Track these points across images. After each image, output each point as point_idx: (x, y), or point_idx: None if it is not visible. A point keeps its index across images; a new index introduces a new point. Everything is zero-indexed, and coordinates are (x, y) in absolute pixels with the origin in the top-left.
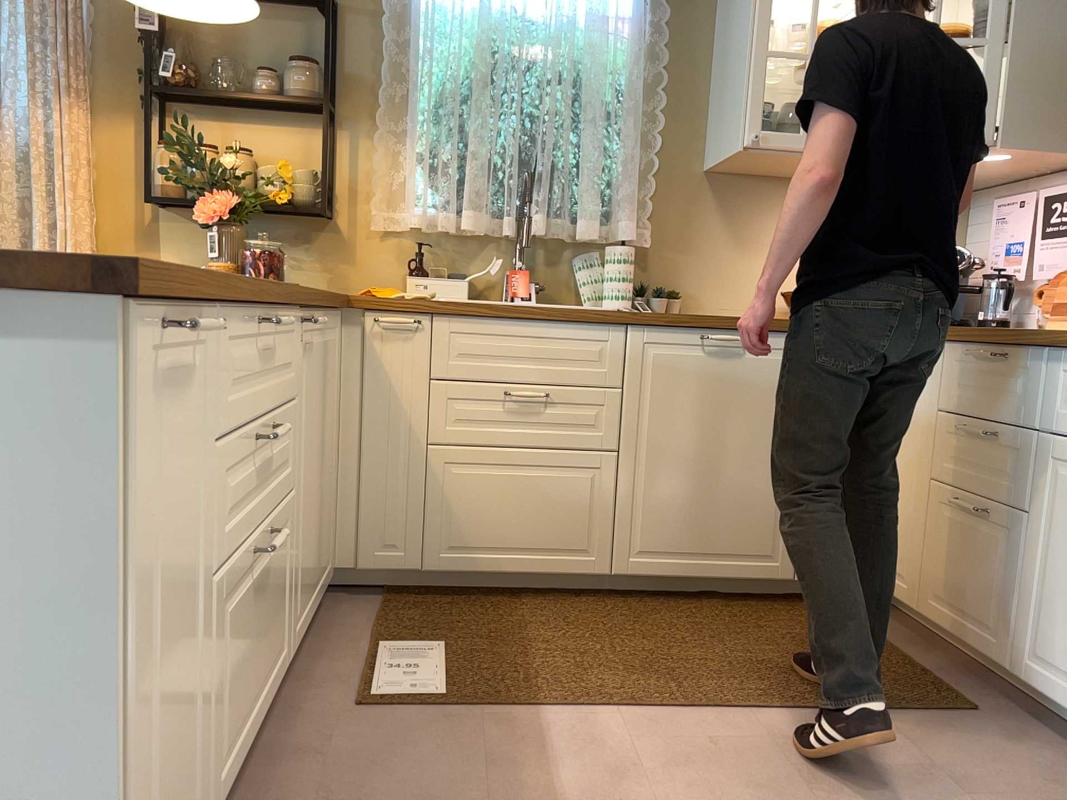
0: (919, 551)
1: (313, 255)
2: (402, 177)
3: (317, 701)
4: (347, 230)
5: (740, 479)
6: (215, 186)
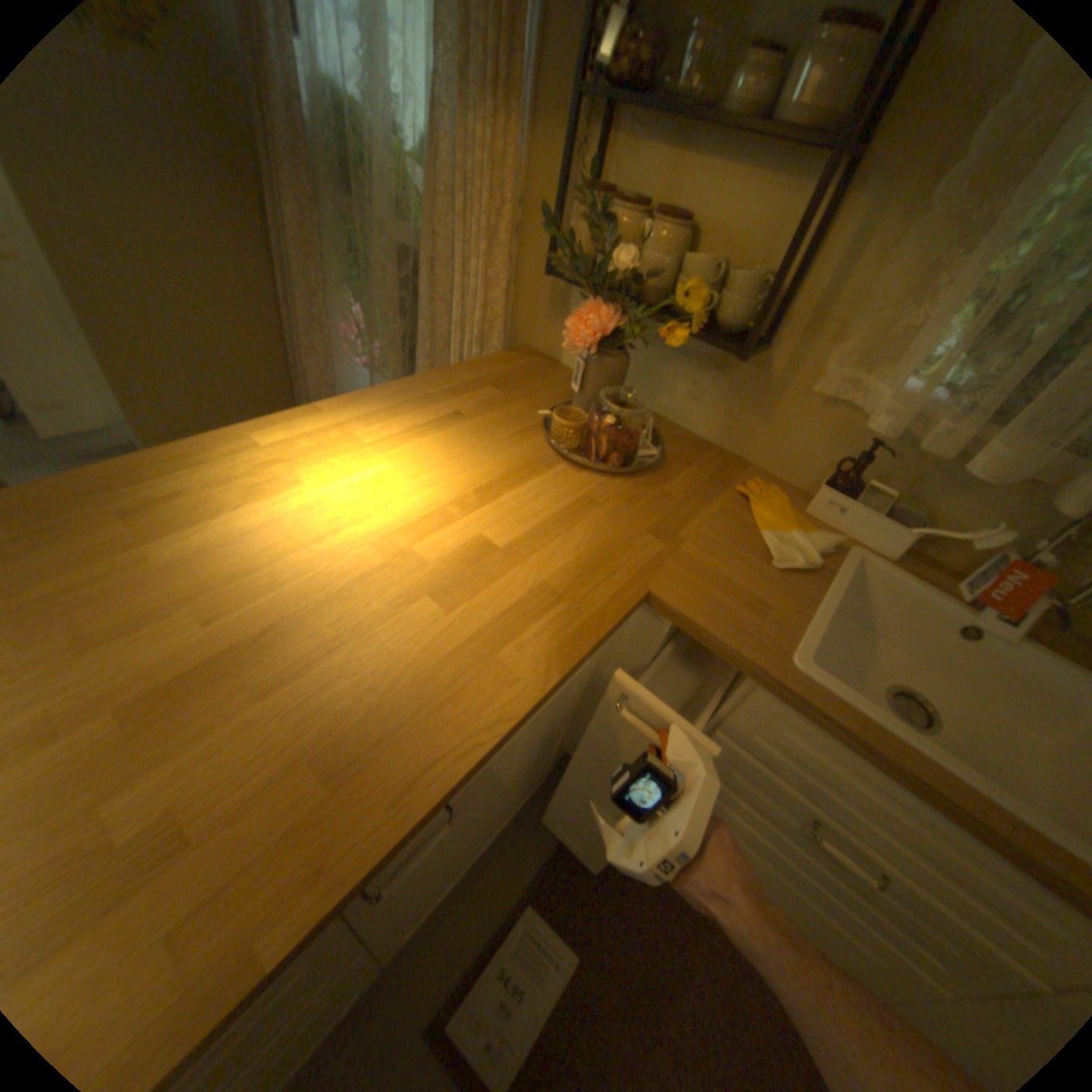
0: None
1: (719, 388)
2: (921, 314)
3: (412, 988)
4: (780, 371)
5: None
6: (601, 285)
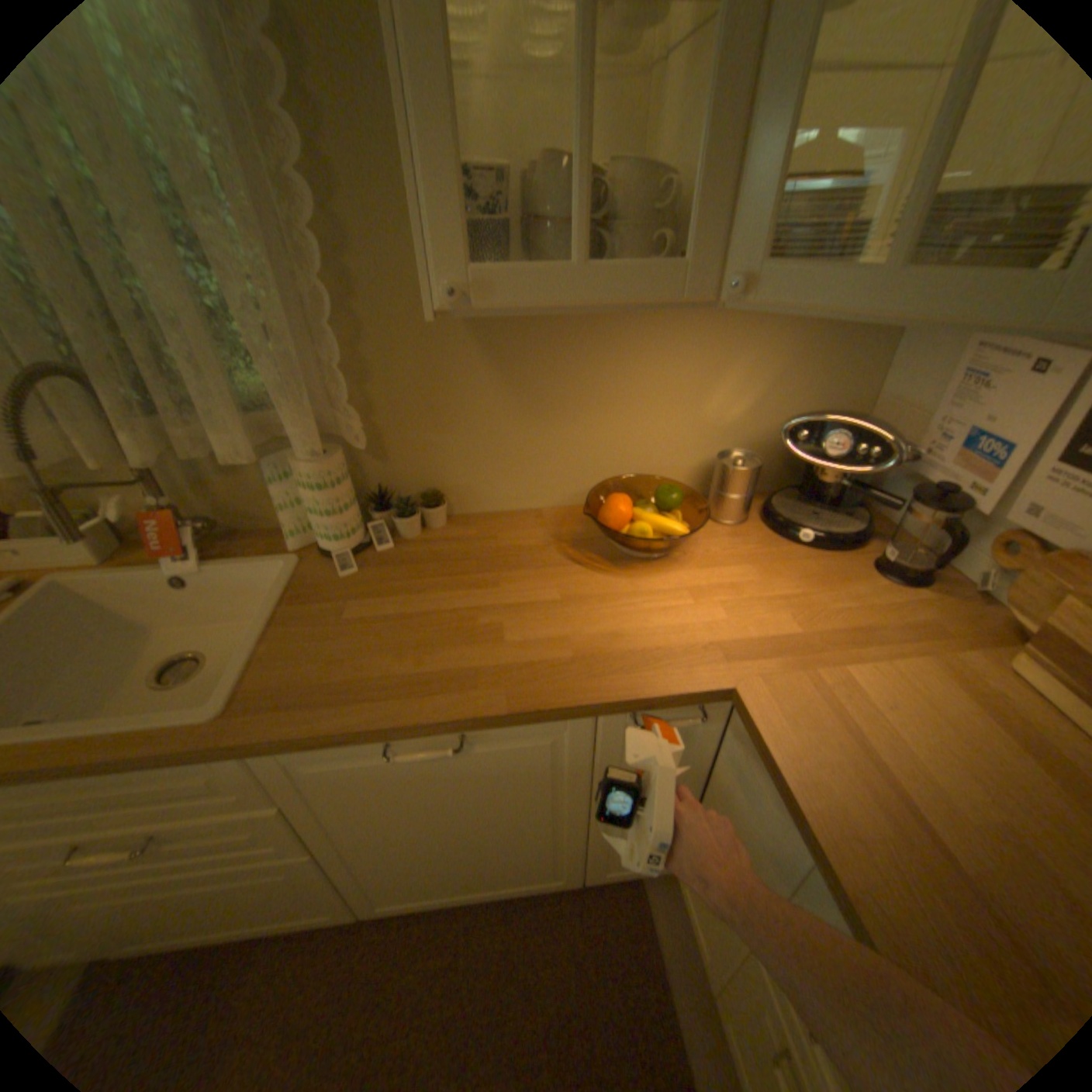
0: (726, 964)
1: None
2: None
3: None
4: None
5: (497, 846)
6: None
